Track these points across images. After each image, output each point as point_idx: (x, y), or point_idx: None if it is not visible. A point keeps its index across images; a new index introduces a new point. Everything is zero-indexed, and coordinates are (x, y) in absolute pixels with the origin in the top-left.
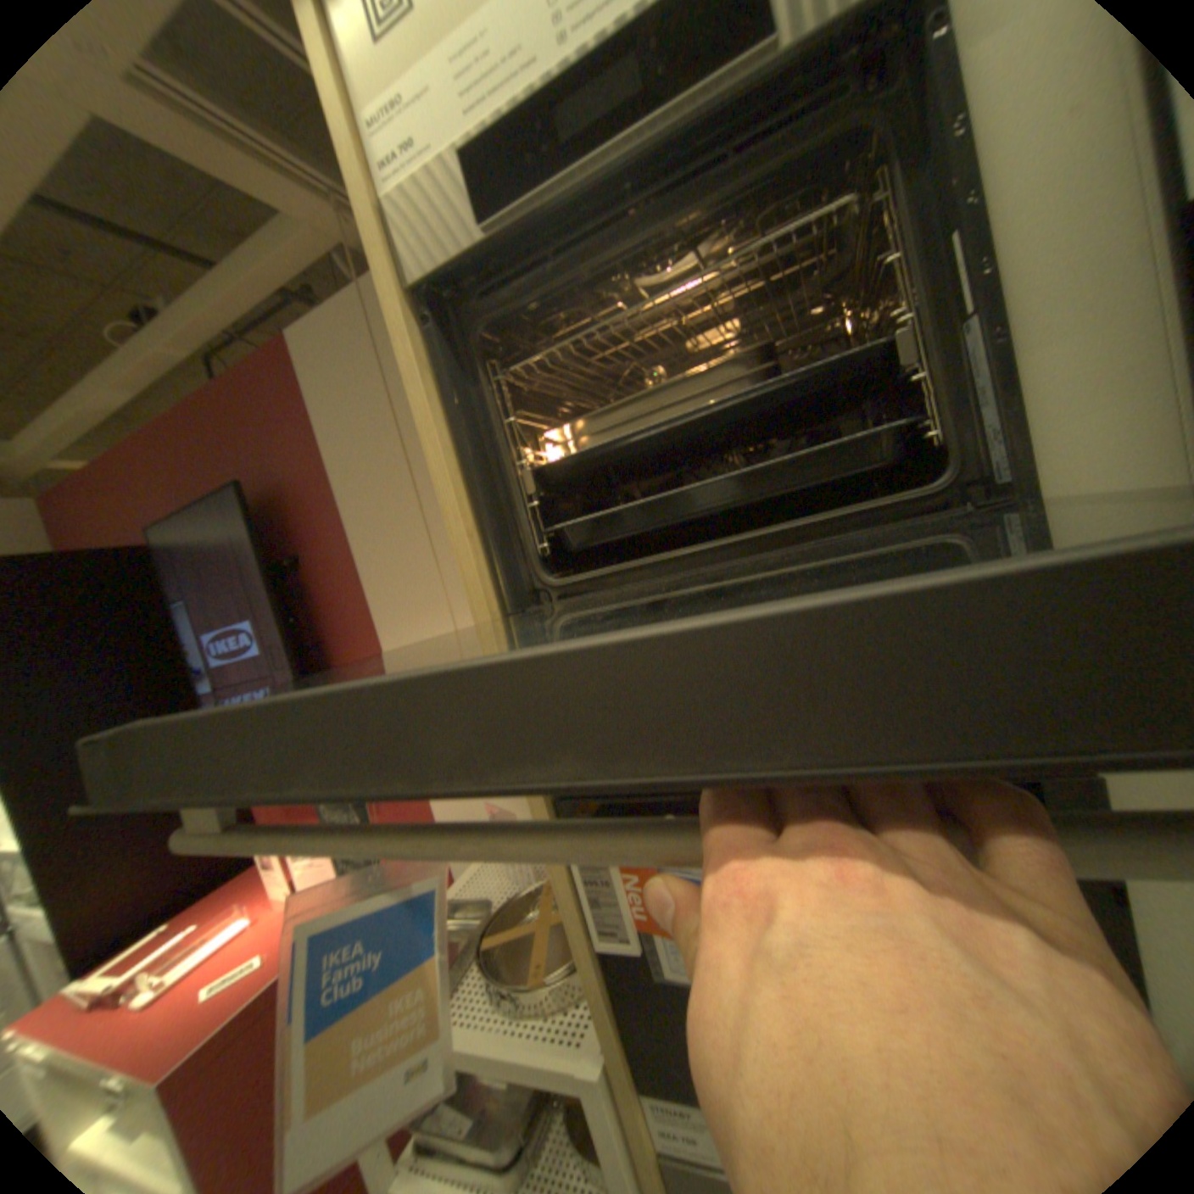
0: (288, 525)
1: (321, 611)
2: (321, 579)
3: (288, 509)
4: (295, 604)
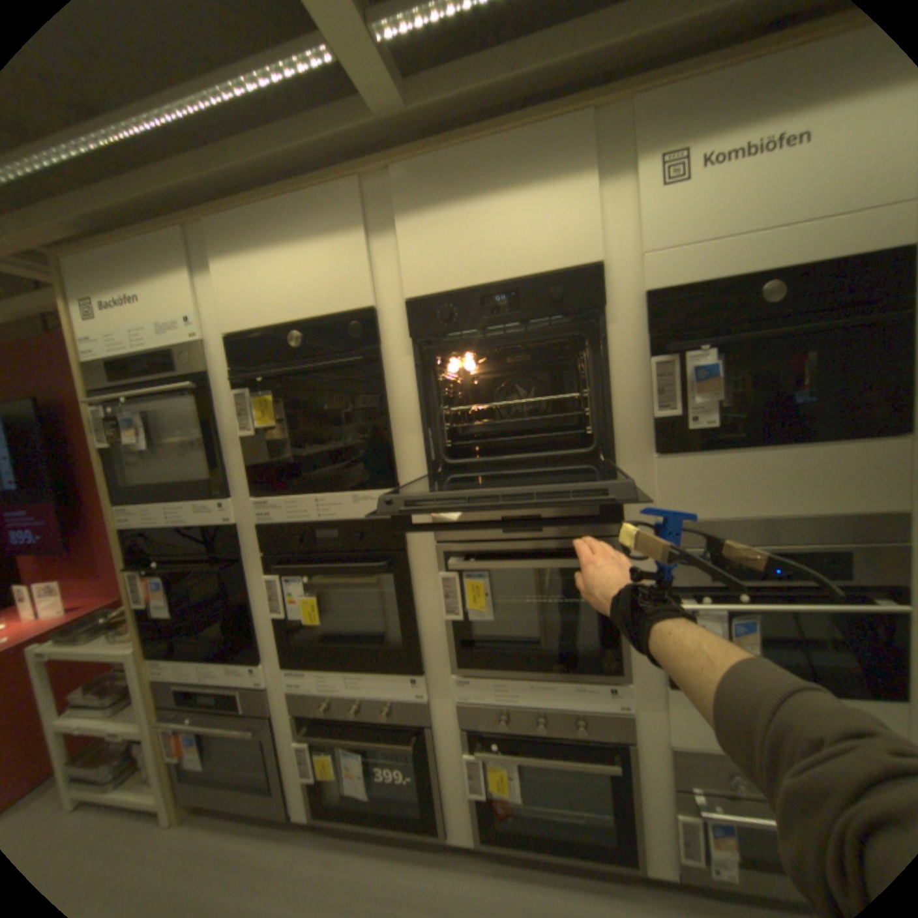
0: (64, 422)
1: (77, 469)
2: (79, 453)
3: (65, 414)
4: (63, 463)
